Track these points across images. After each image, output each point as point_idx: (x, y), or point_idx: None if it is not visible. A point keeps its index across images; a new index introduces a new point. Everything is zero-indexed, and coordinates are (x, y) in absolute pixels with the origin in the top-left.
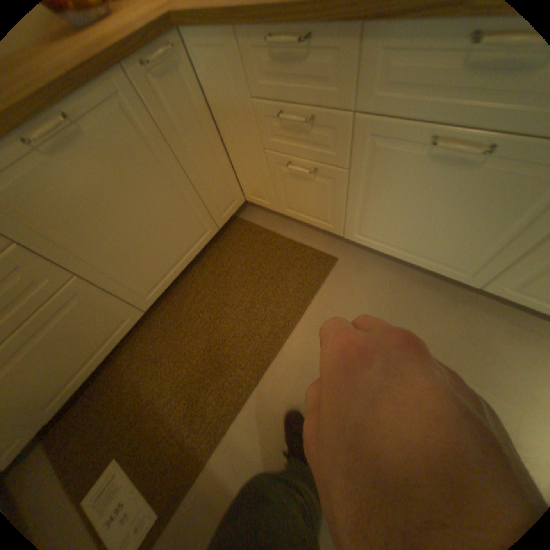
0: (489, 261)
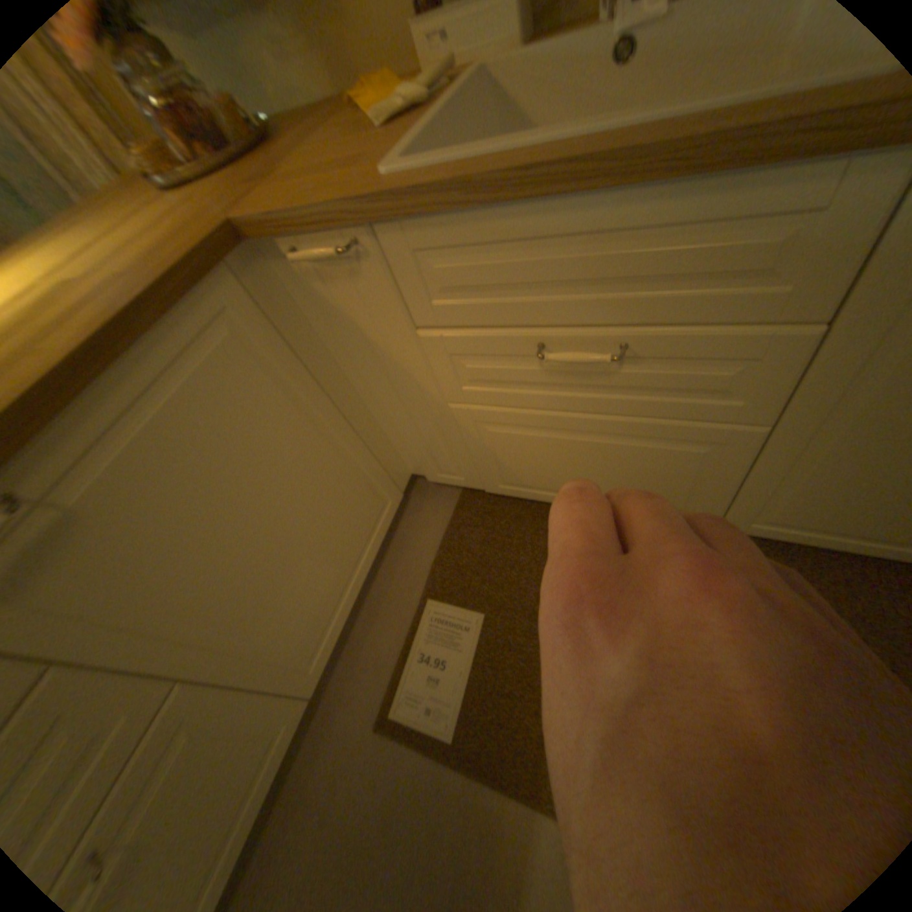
0: None
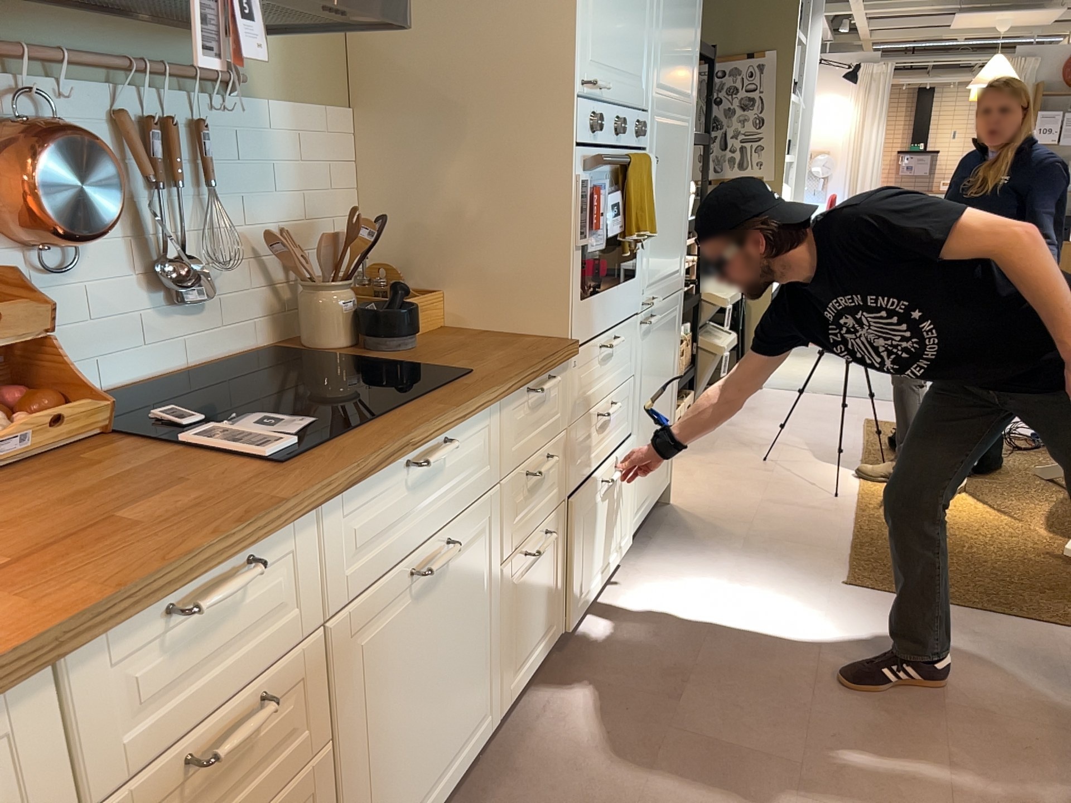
0: (488, 669)
